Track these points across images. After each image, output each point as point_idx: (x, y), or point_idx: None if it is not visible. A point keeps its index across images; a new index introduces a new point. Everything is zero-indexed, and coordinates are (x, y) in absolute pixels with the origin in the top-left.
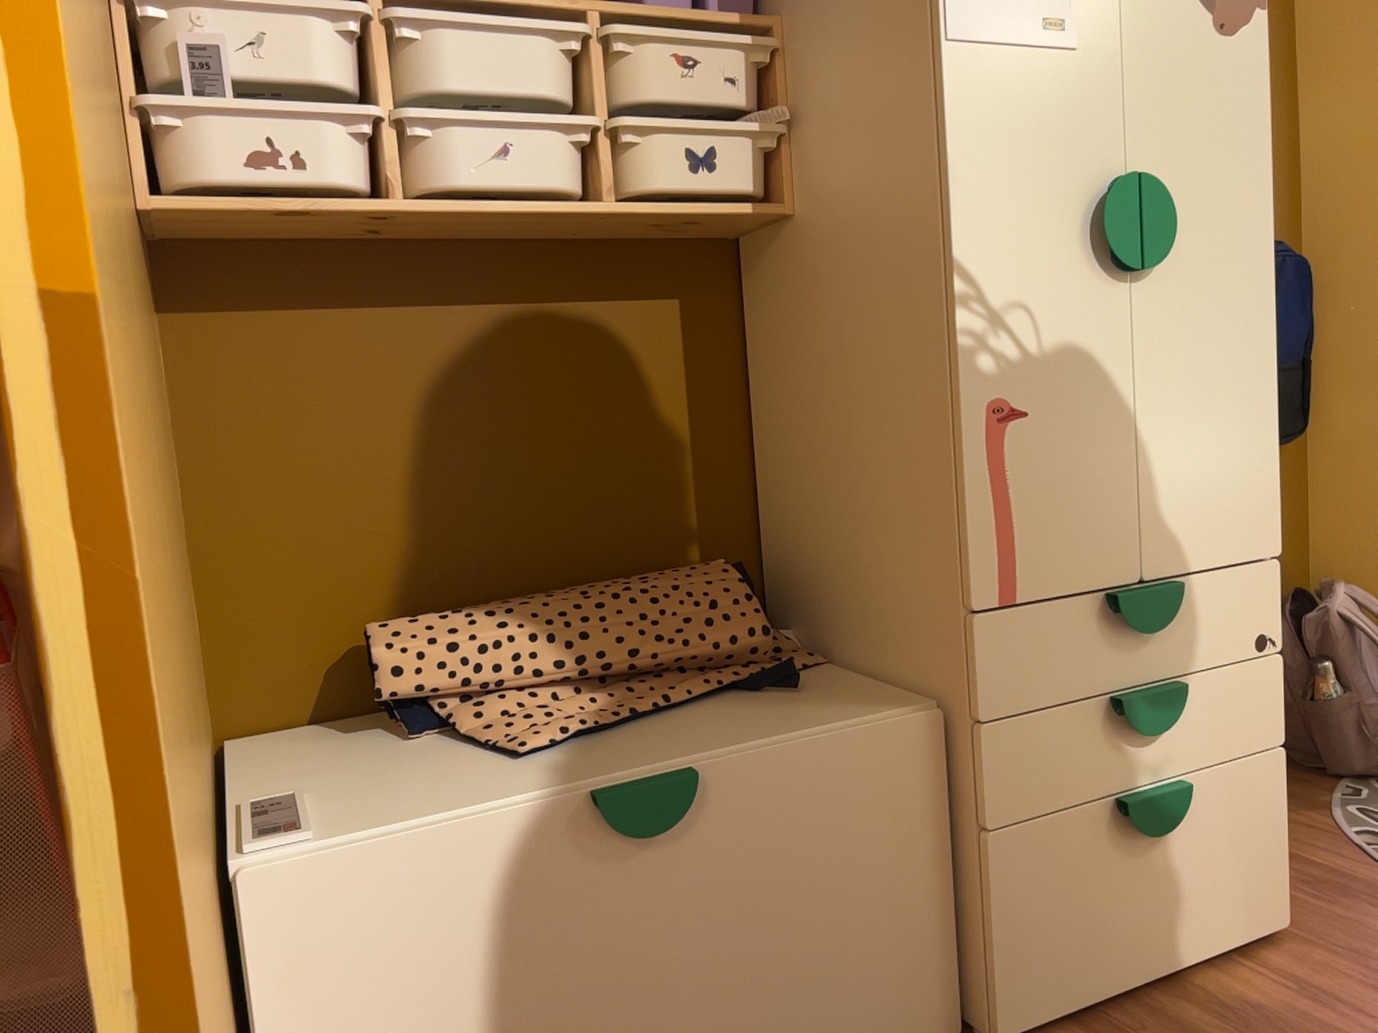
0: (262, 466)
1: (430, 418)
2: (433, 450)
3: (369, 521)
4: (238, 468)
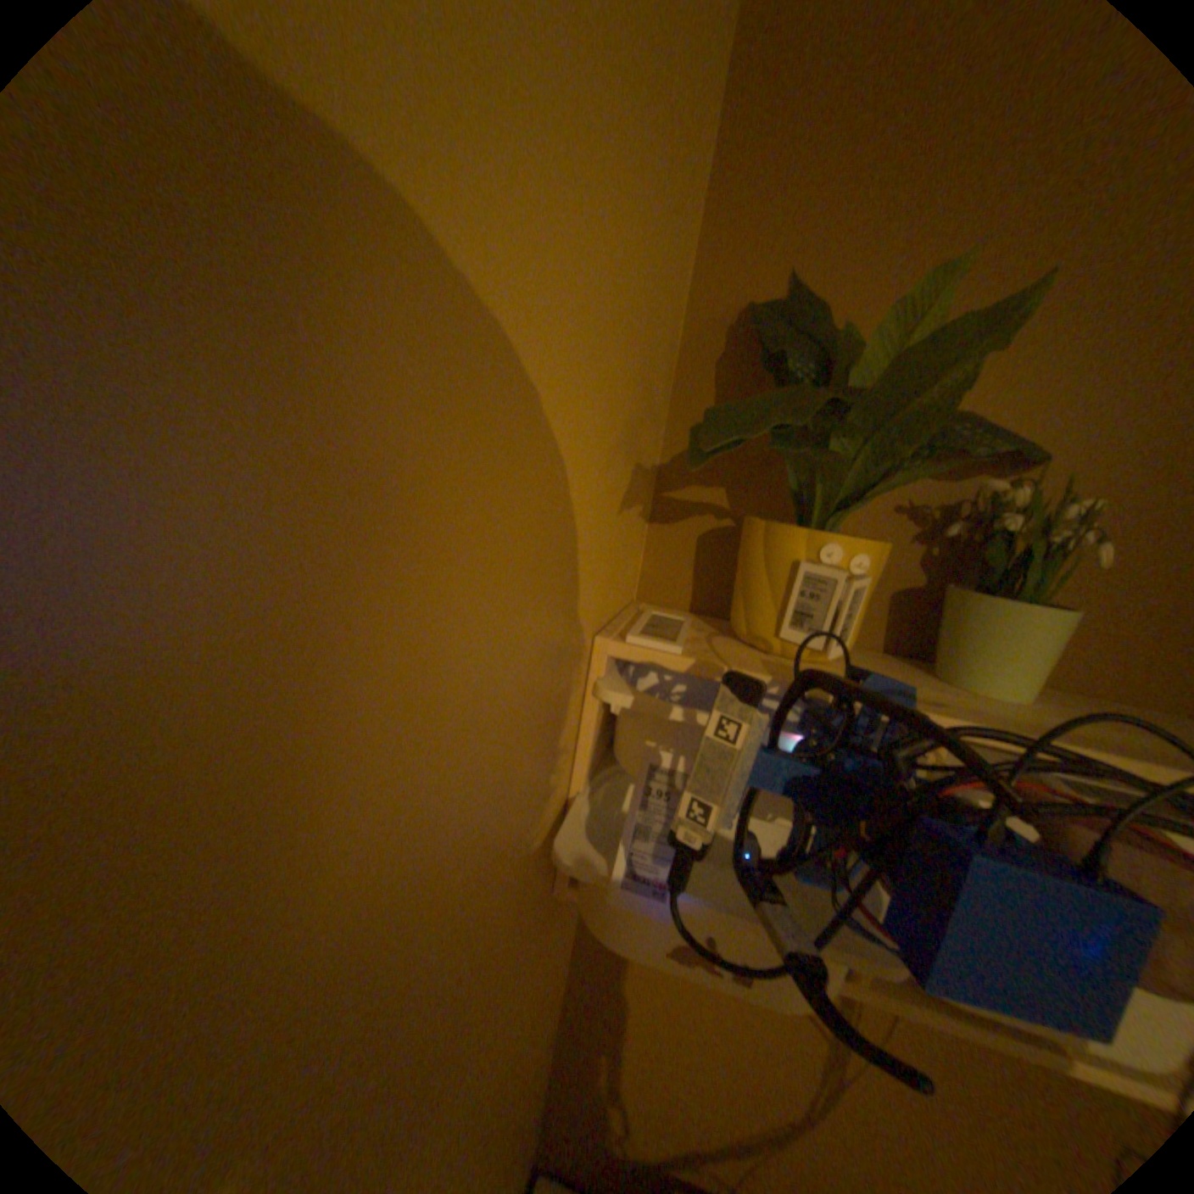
0: (639, 1001)
1: (816, 1038)
2: (808, 1066)
3: (718, 1088)
4: (619, 993)
